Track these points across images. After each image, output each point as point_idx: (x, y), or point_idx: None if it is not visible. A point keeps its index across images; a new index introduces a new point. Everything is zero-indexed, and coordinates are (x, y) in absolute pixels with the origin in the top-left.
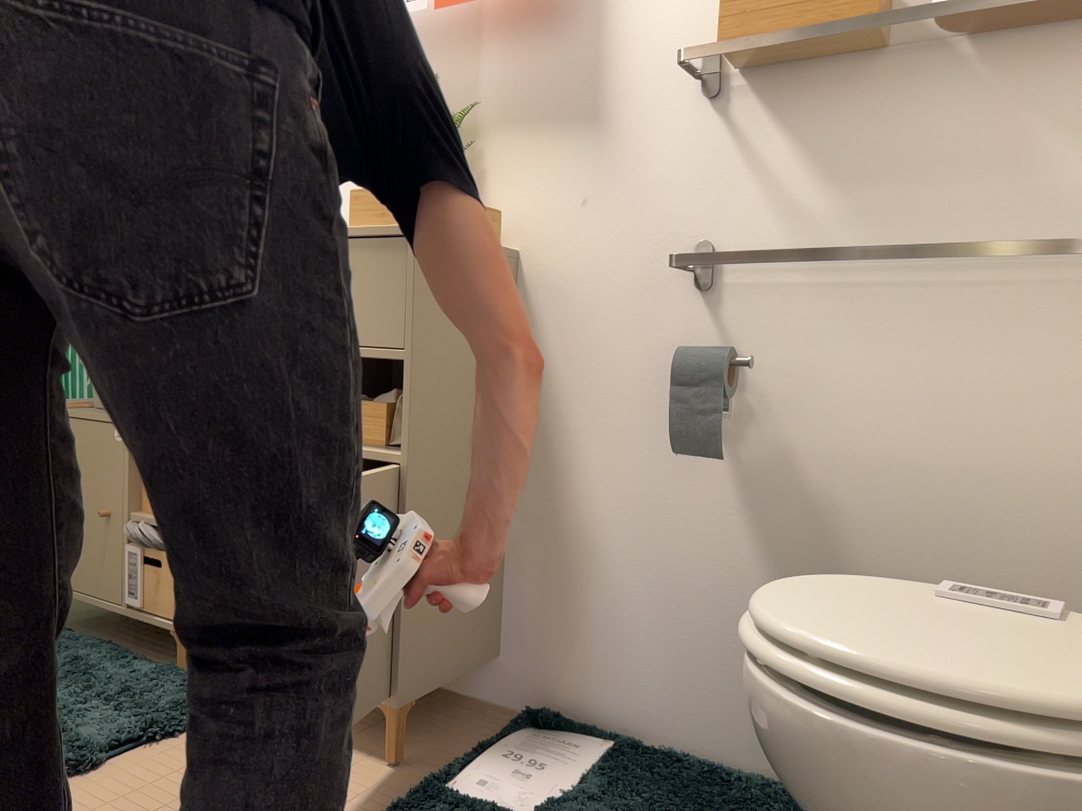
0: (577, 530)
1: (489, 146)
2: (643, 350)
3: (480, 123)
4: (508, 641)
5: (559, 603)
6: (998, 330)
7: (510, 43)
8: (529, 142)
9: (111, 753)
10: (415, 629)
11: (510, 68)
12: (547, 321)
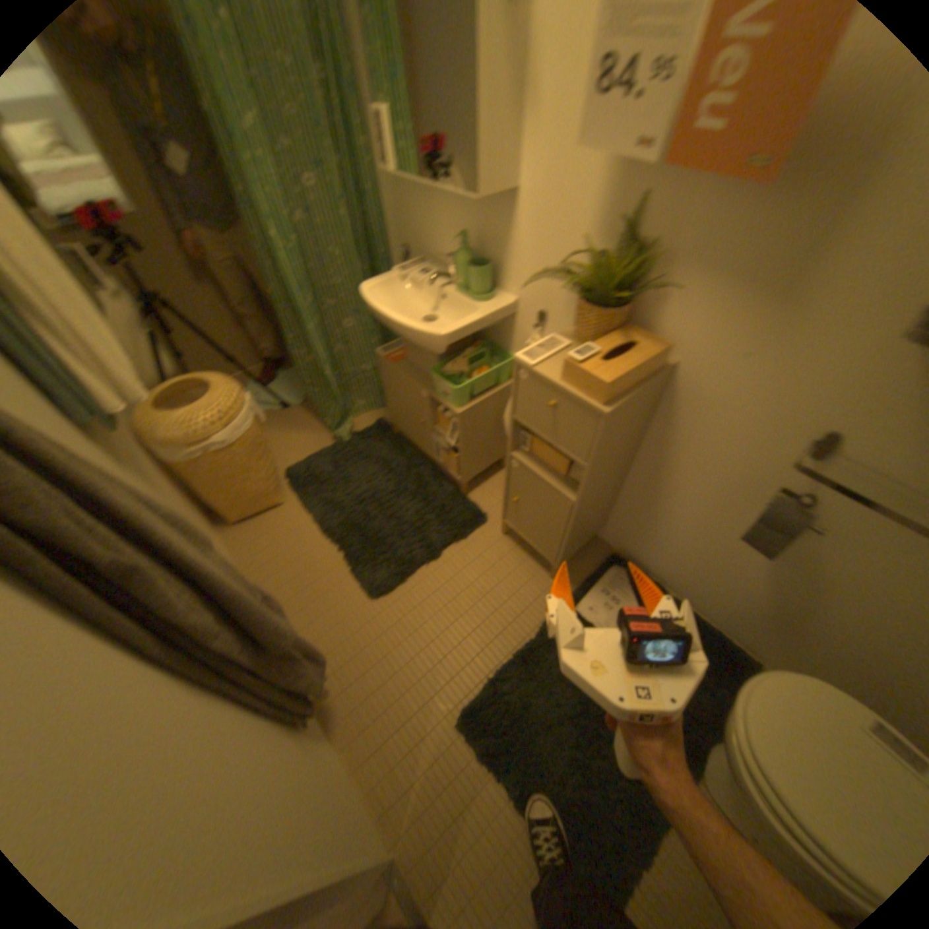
0: (667, 510)
1: (683, 275)
2: (750, 463)
3: (681, 252)
4: (614, 523)
5: (646, 528)
6: None
7: (738, 183)
8: (720, 288)
9: (447, 552)
10: (572, 547)
11: (727, 211)
12: (686, 413)
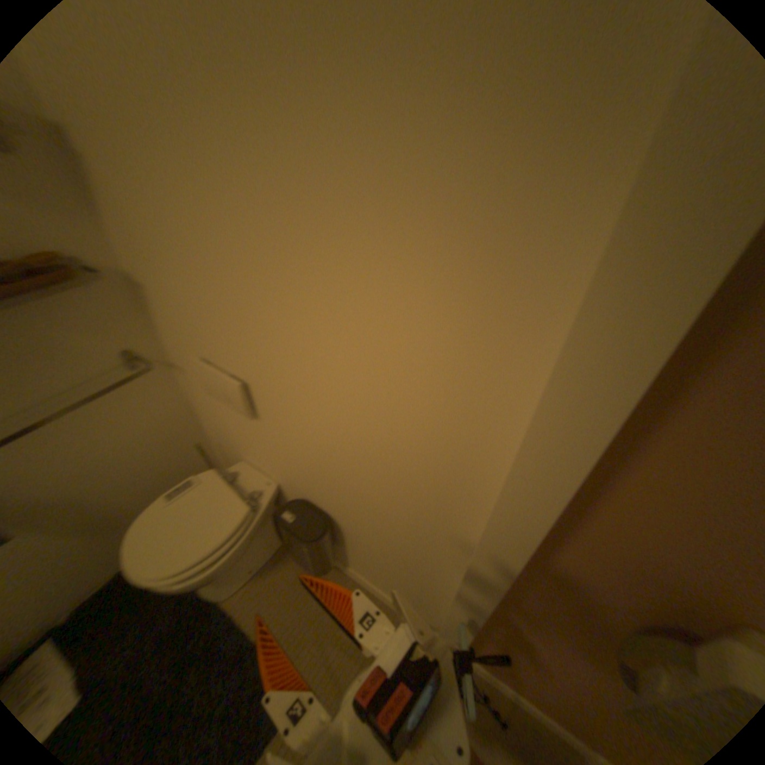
0: None
1: None
2: None
3: None
4: None
5: None
6: (86, 408)
7: None
8: None
9: None
10: None
11: None
12: None
